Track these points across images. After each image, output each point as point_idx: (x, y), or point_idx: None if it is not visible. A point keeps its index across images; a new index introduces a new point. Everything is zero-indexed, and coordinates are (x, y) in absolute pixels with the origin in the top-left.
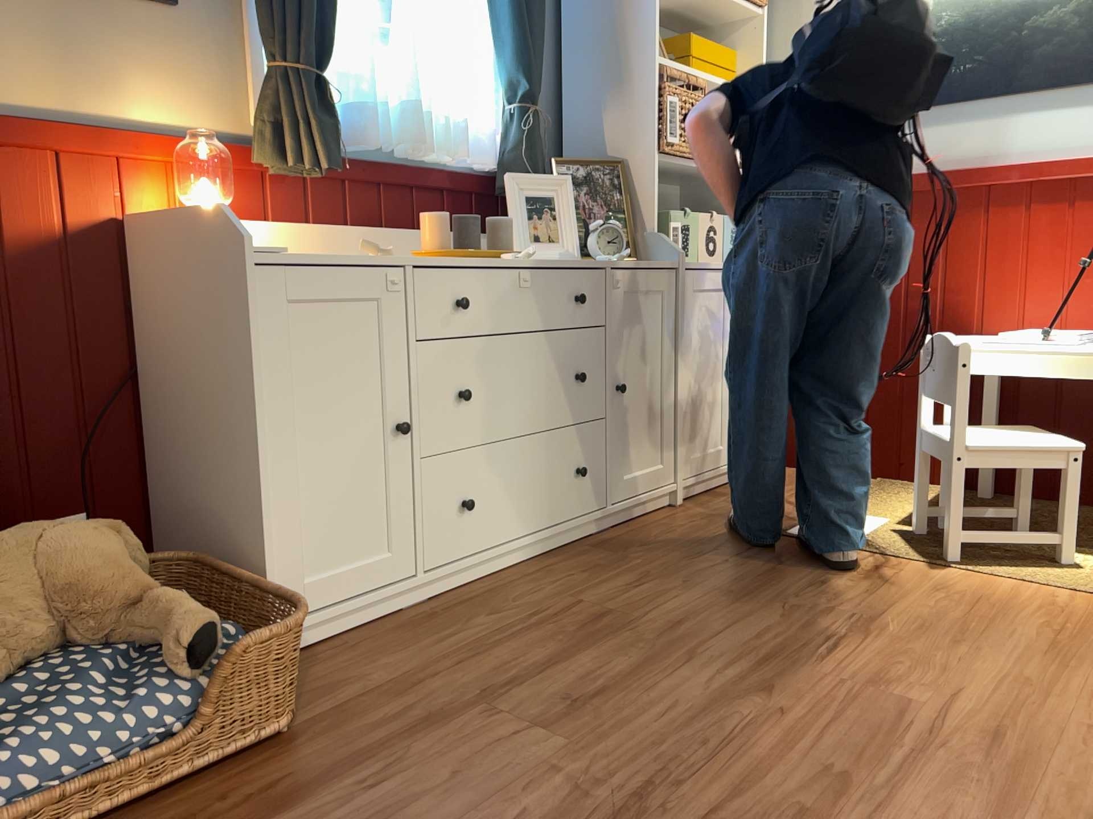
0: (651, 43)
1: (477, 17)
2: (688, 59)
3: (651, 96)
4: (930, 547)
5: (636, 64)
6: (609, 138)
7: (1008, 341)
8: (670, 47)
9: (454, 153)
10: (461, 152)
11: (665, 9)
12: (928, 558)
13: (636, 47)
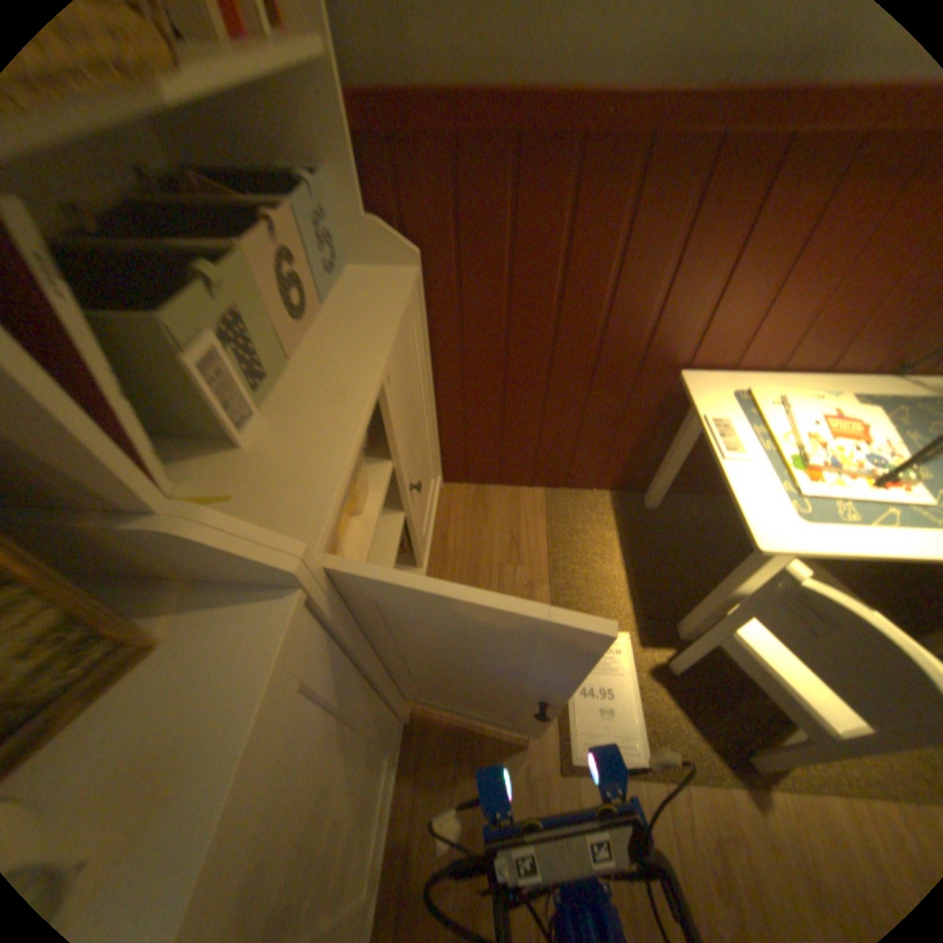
0: None
1: None
2: None
3: None
4: (715, 723)
5: None
6: None
7: (821, 473)
8: None
9: None
10: None
11: None
12: (738, 772)
13: None
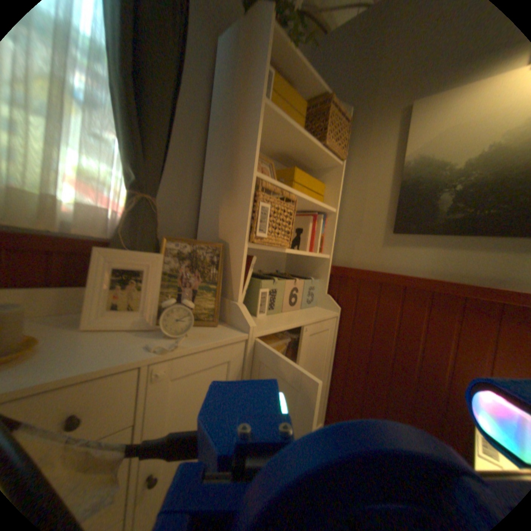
0: (253, 162)
1: (107, 120)
2: (292, 183)
3: (249, 201)
4: None
5: (242, 177)
6: (222, 227)
7: None
8: (282, 175)
9: (39, 226)
10: (45, 227)
11: (283, 153)
12: None
13: (243, 164)
